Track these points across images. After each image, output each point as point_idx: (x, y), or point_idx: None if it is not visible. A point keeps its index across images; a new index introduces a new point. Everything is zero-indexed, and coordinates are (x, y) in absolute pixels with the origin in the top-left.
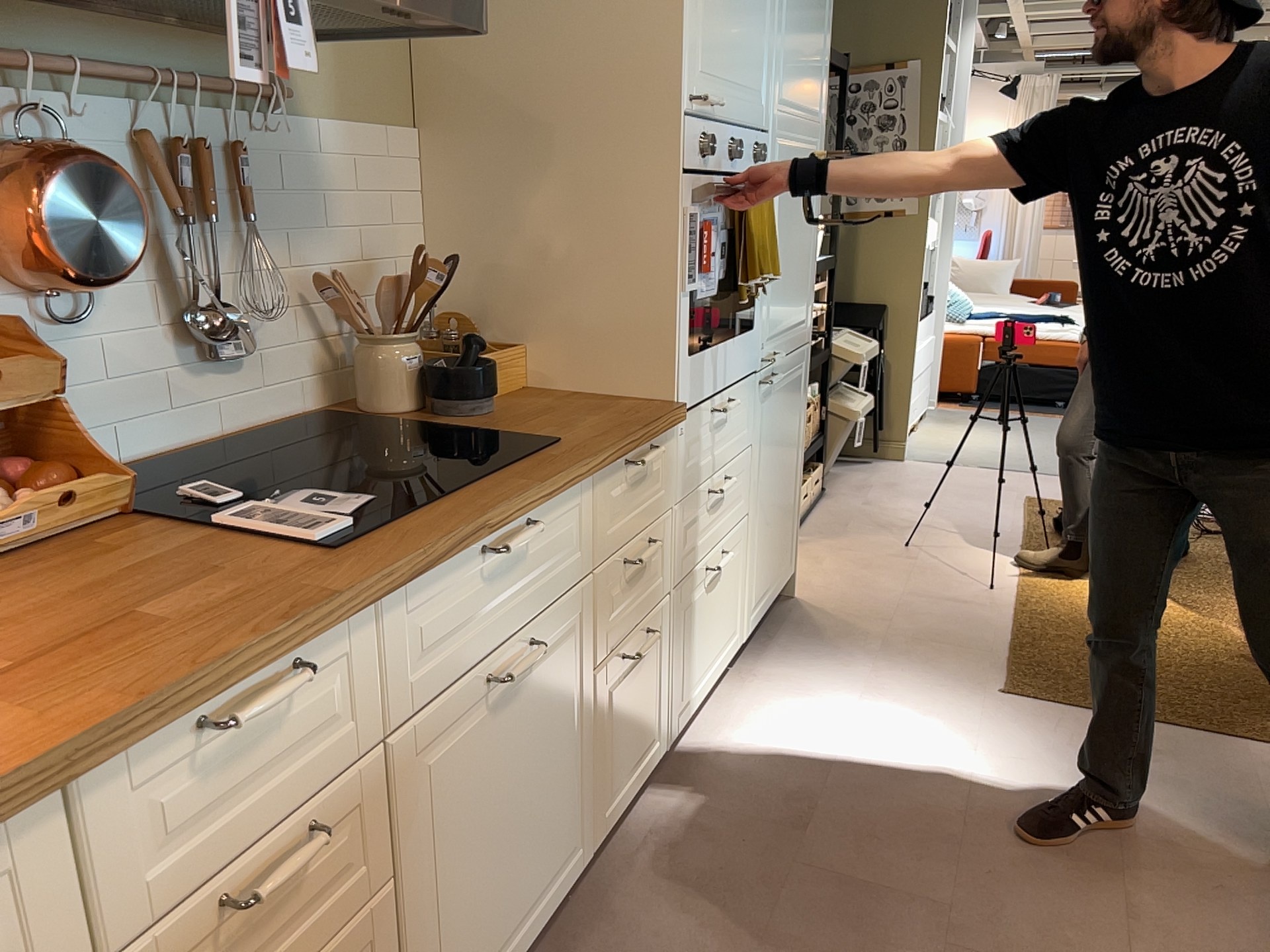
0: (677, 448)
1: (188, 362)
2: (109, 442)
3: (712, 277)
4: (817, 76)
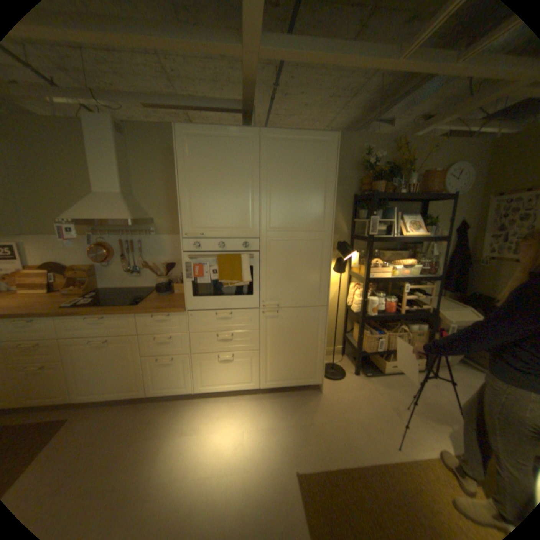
0: (188, 319)
1: (129, 274)
2: (113, 284)
3: (206, 278)
4: (315, 215)
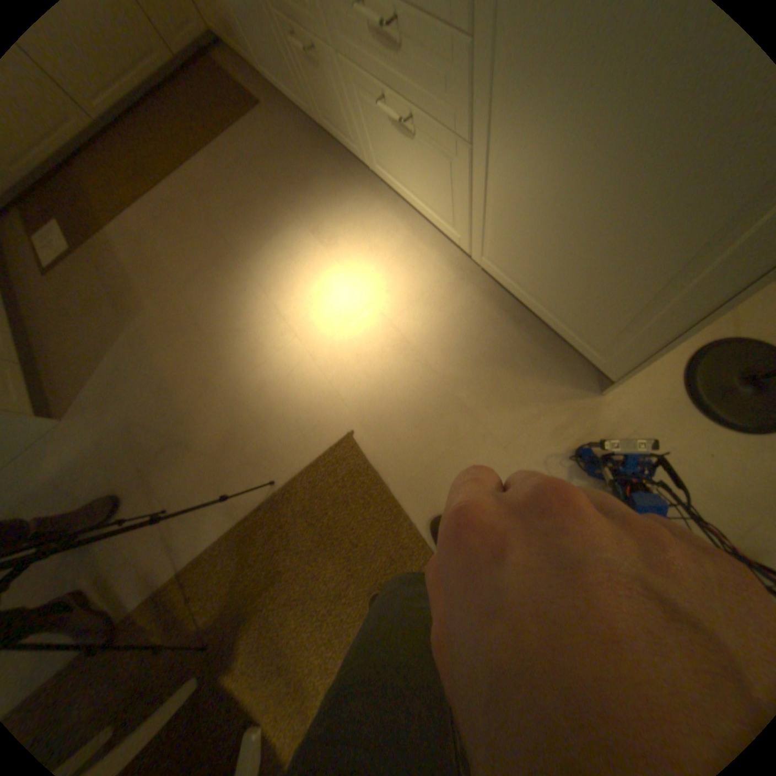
0: None
1: None
2: None
3: None
4: None
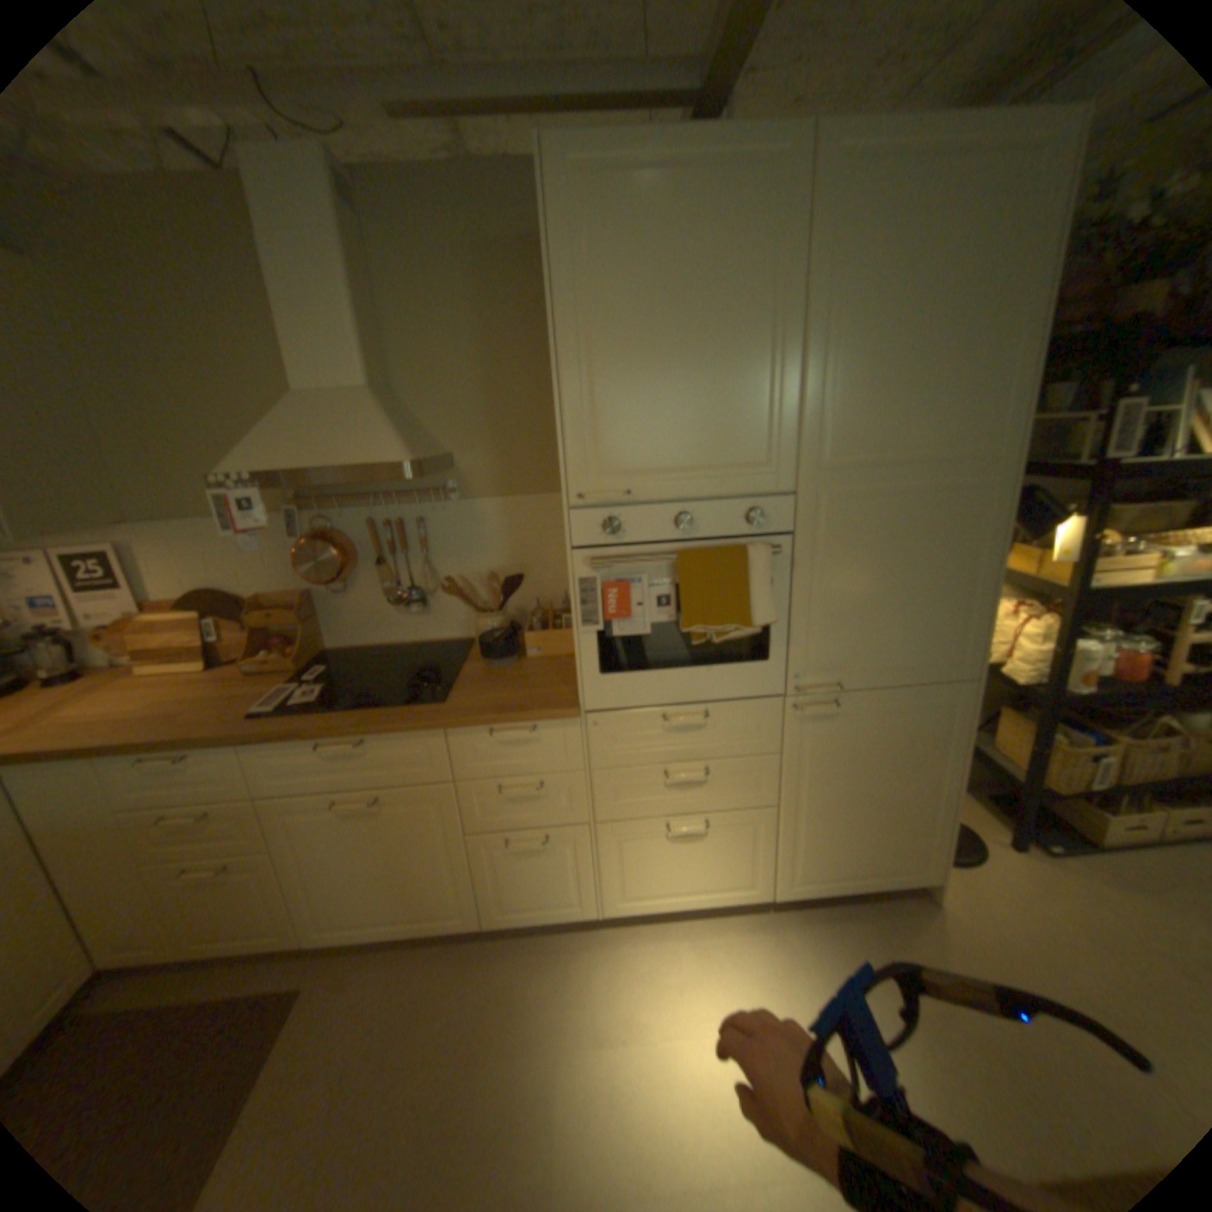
0: (589, 733)
1: (399, 609)
2: (361, 636)
3: (638, 620)
4: (973, 408)
